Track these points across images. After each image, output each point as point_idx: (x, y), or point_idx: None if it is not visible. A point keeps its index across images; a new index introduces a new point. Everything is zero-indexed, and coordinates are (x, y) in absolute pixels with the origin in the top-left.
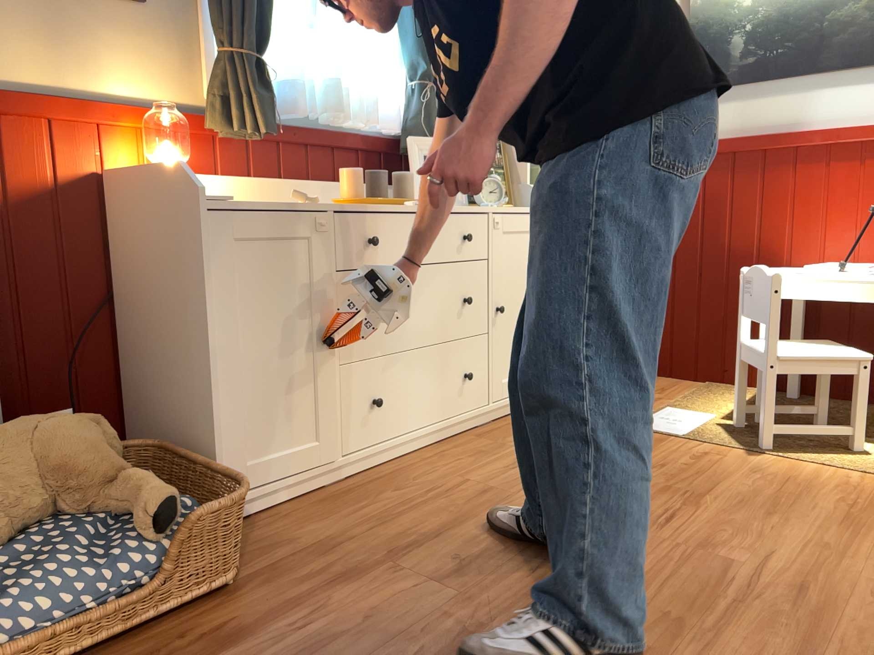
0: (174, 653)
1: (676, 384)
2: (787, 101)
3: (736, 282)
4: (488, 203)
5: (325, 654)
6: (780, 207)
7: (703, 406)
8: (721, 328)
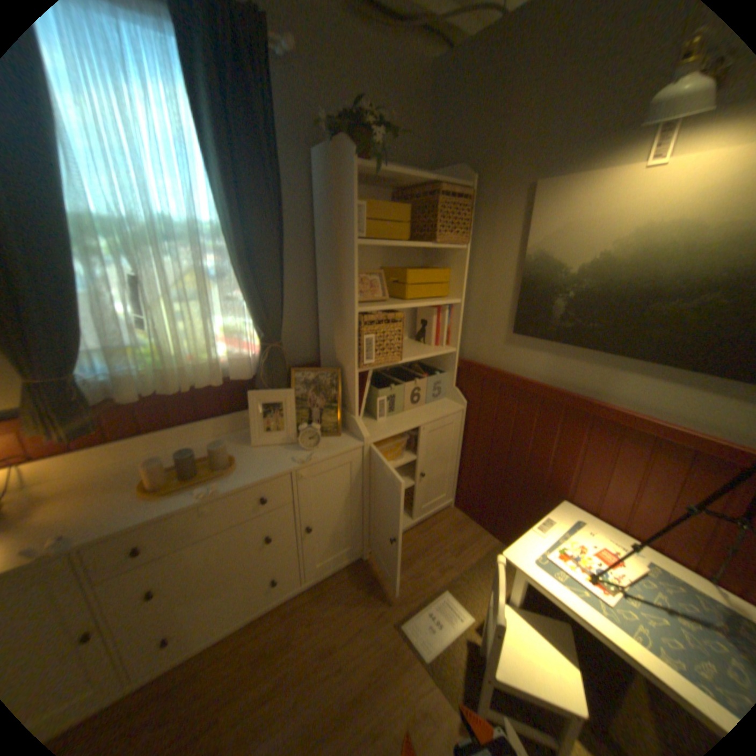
0: None
1: (477, 540)
2: (597, 371)
3: (530, 492)
4: (296, 459)
5: None
6: (573, 456)
7: (475, 596)
8: (515, 516)
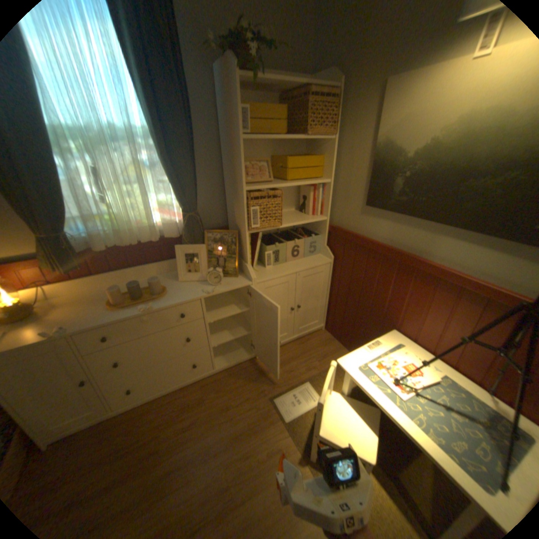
0: None
1: (337, 352)
2: (423, 235)
3: (373, 322)
4: (205, 291)
5: None
6: (403, 298)
7: None
8: (363, 338)
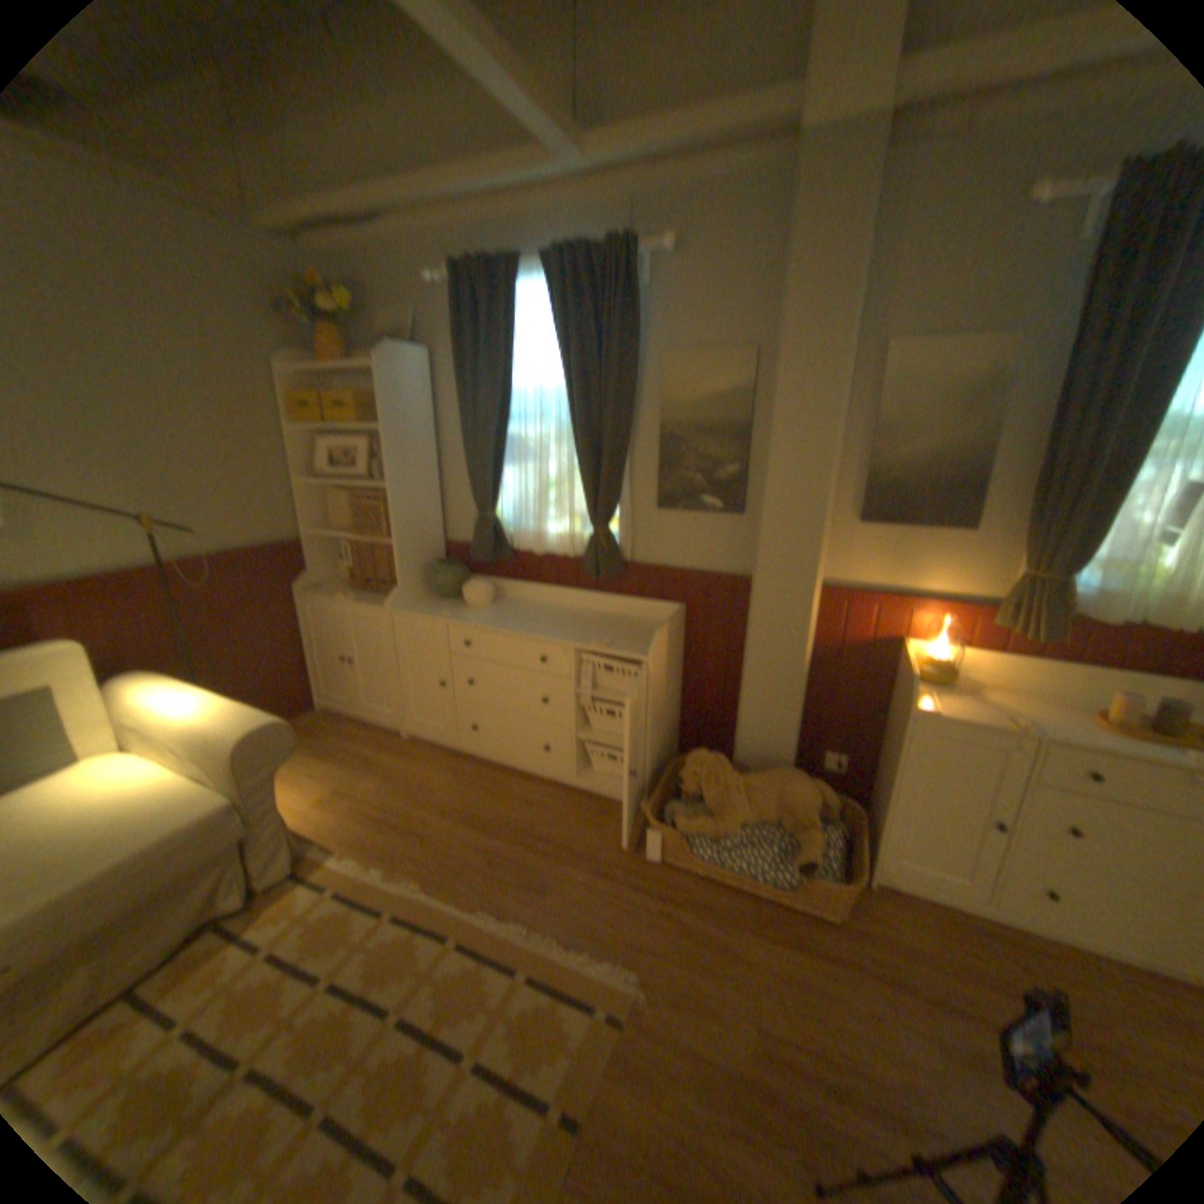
0: (784, 932)
1: None
2: None
3: None
4: None
5: (833, 1006)
6: None
7: None
8: None
